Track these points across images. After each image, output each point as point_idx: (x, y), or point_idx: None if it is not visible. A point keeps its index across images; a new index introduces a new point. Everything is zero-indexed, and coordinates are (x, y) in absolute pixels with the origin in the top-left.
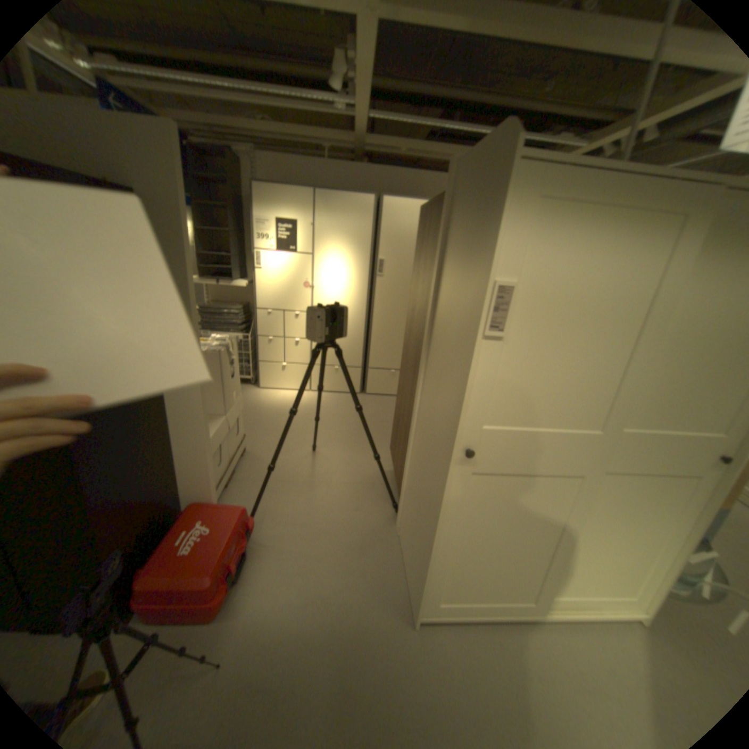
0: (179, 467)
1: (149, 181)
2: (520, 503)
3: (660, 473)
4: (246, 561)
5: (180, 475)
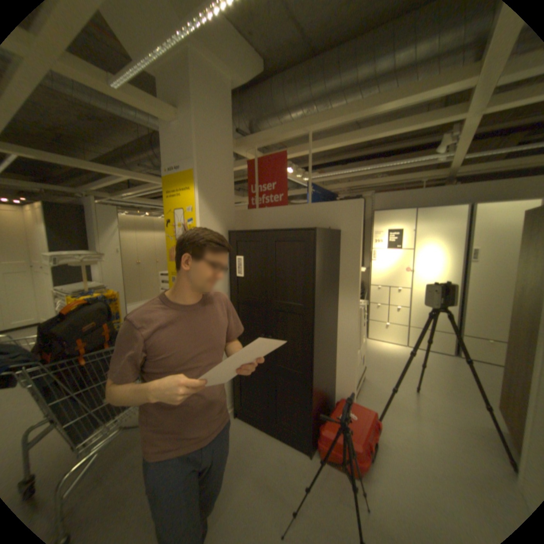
0: (338, 374)
1: (348, 227)
2: None
3: None
4: (379, 453)
5: (338, 380)
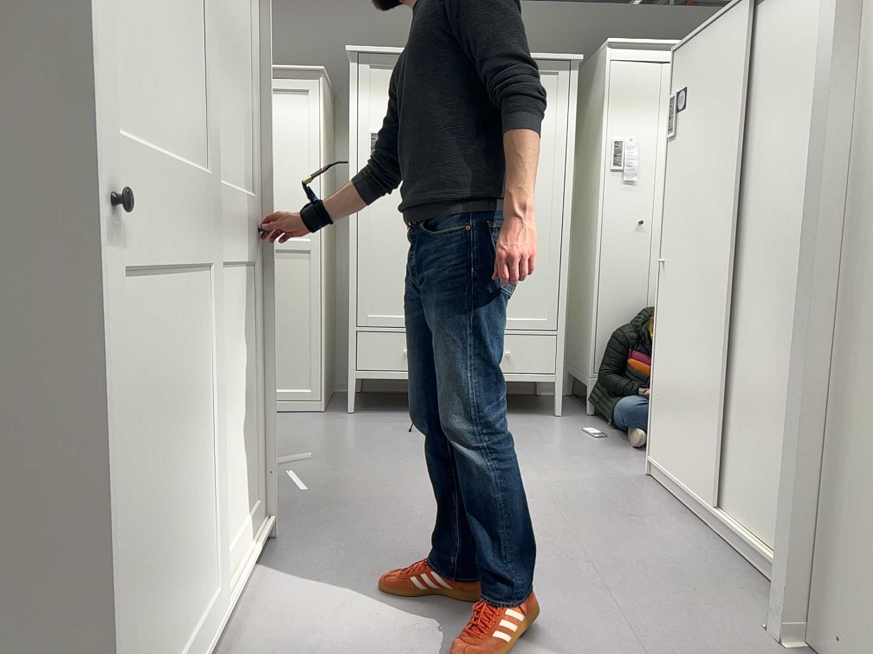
0: None
1: None
2: (166, 349)
3: (234, 259)
4: None
5: None
